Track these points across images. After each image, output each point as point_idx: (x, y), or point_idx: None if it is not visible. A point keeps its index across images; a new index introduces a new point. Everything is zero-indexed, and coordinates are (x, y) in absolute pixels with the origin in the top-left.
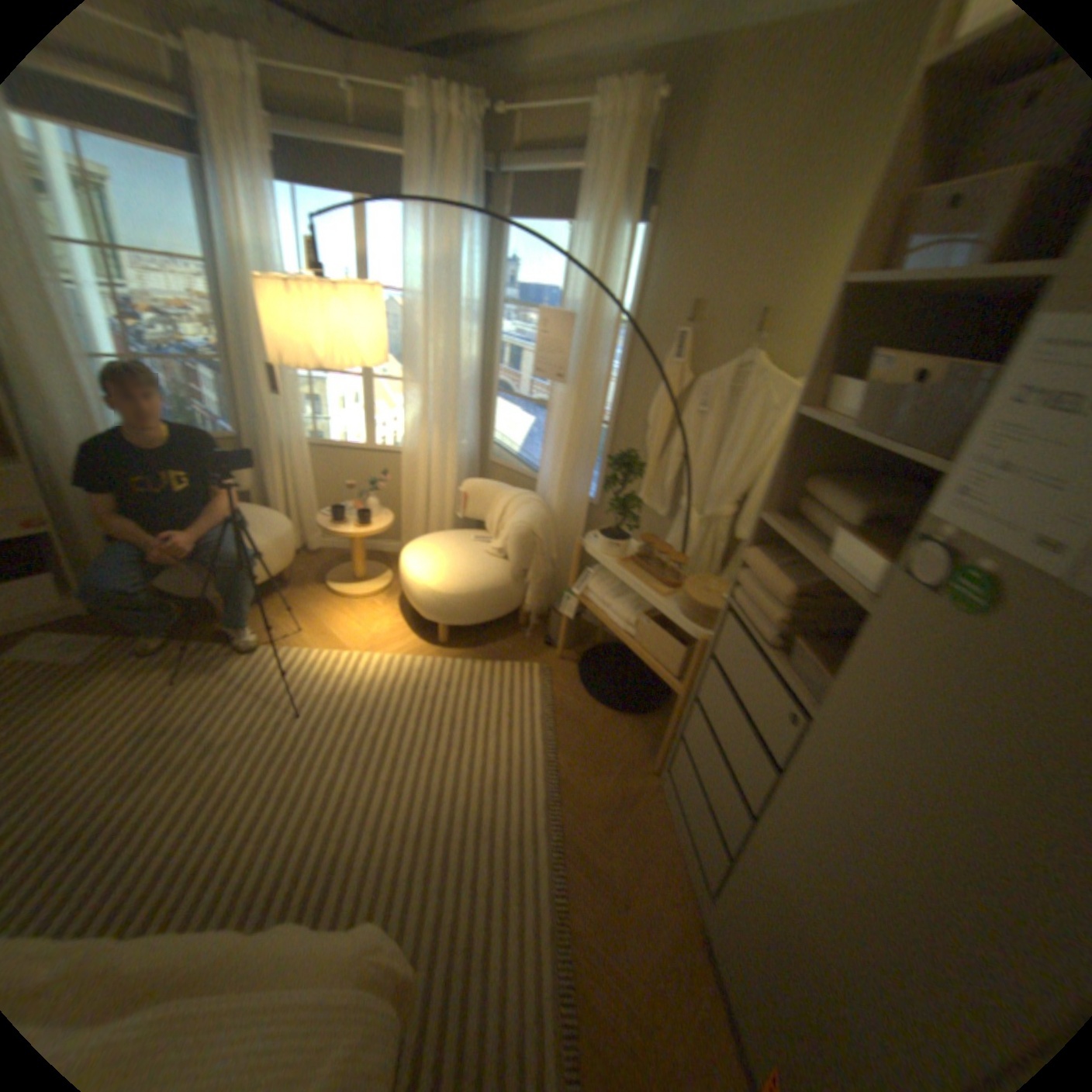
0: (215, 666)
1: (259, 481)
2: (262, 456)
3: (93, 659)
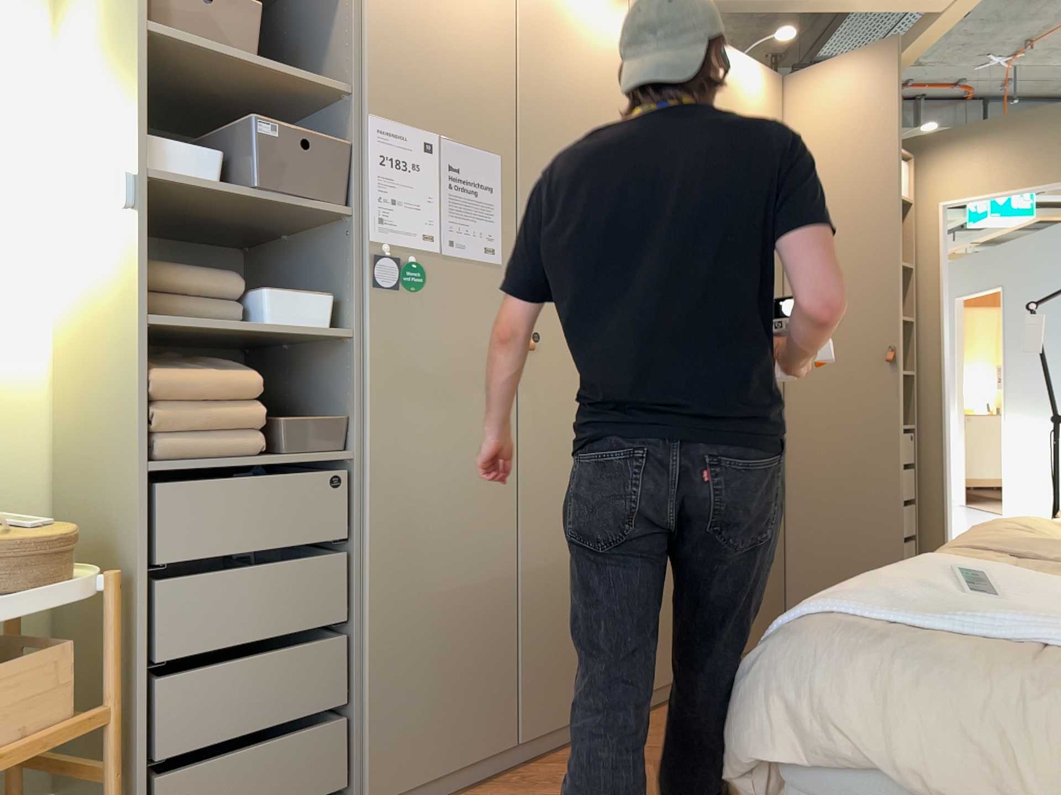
0: None
1: None
2: None
3: None
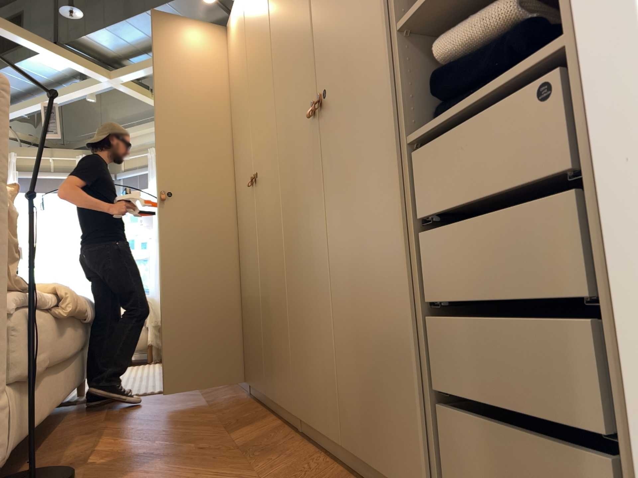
0: None
1: None
2: None
3: None
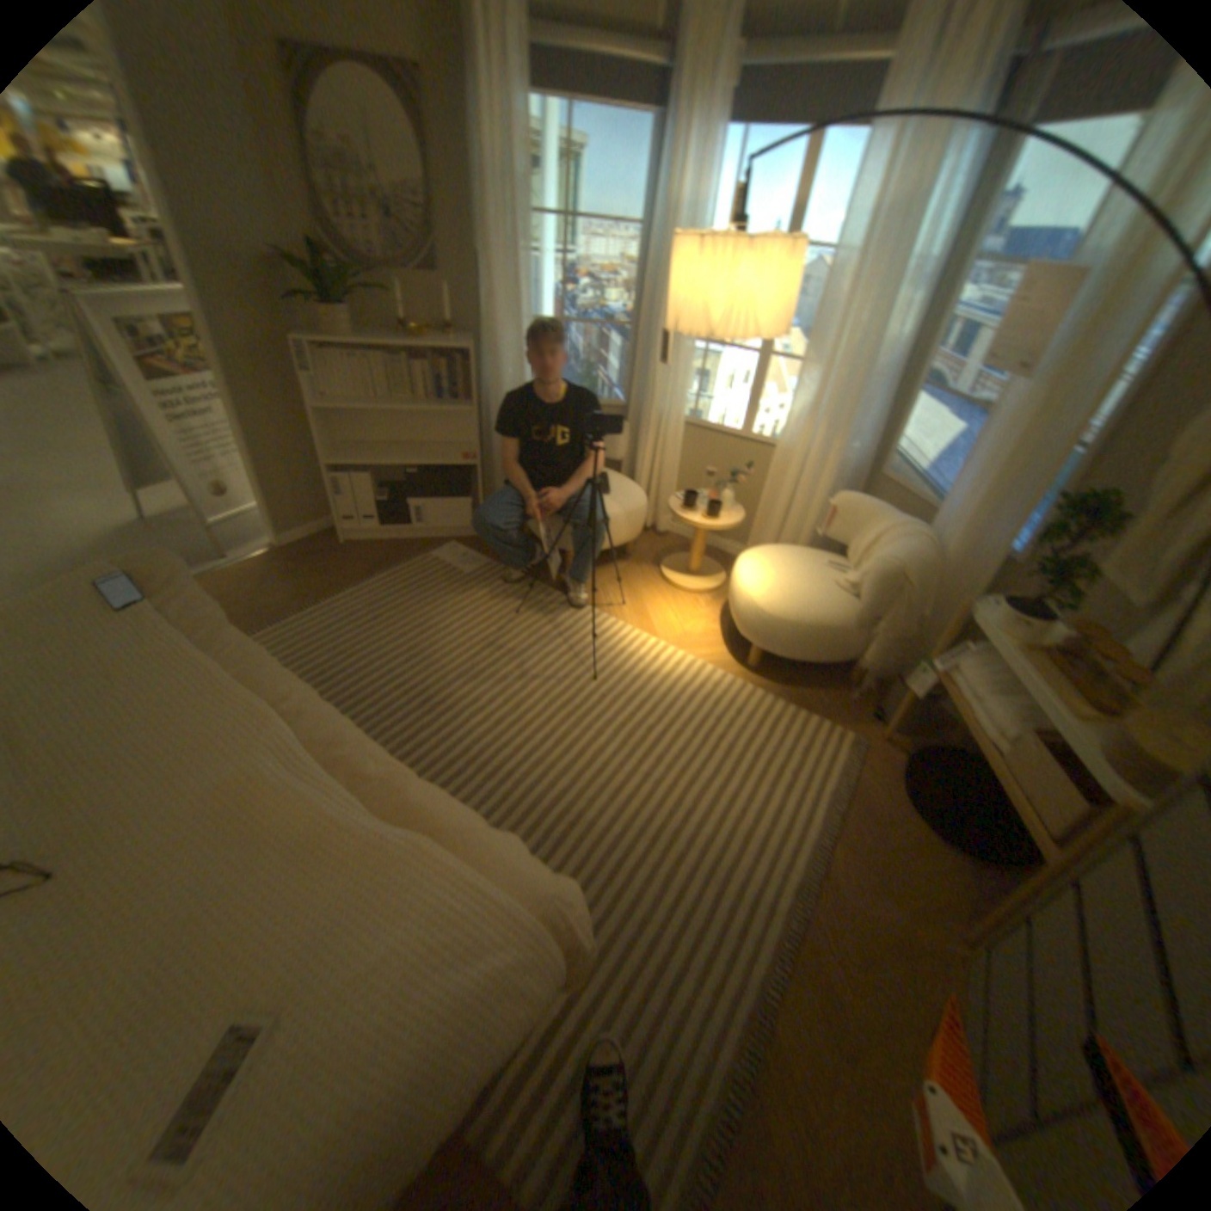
0: (550, 610)
1: (632, 452)
2: (641, 428)
3: (478, 573)
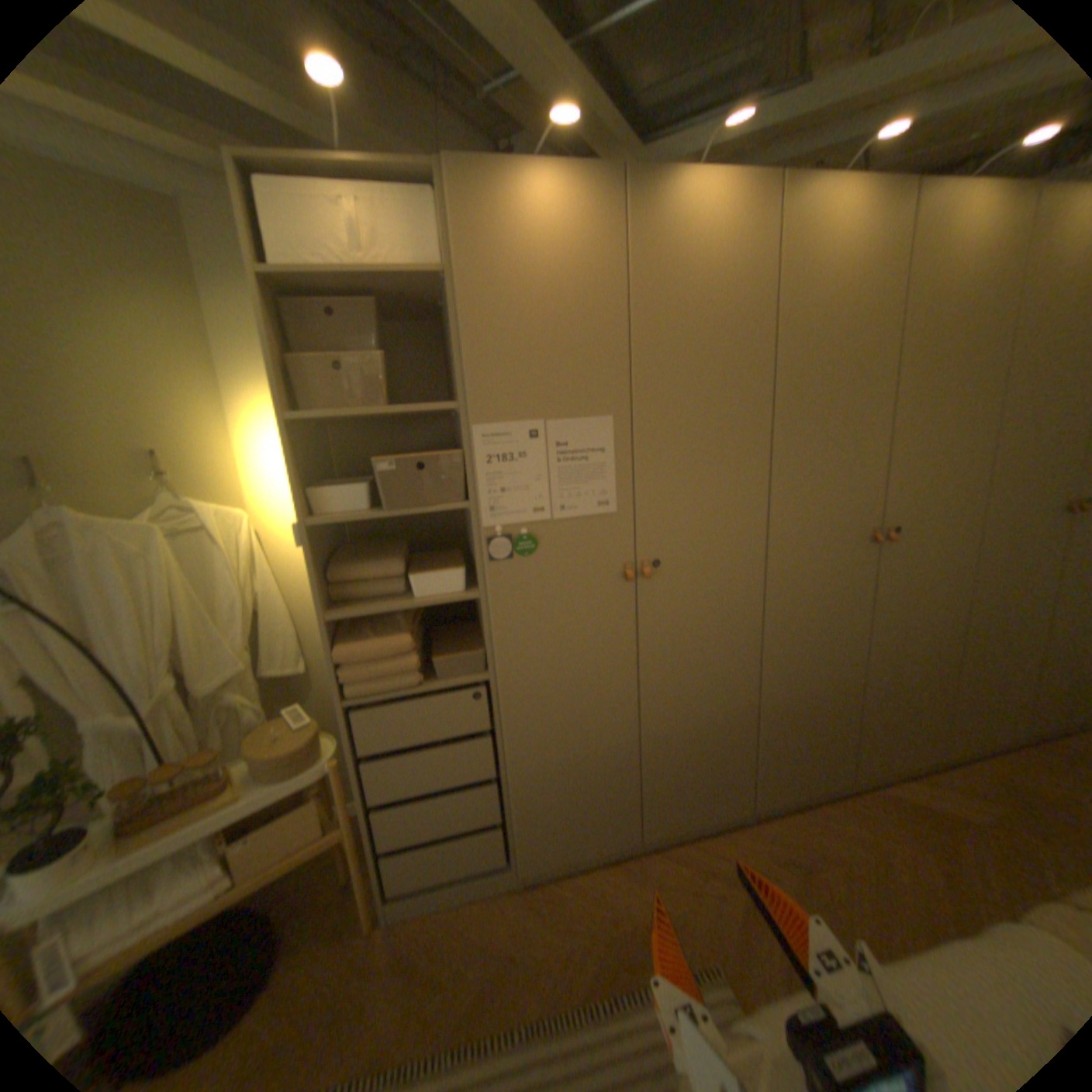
0: None
1: None
2: None
3: None
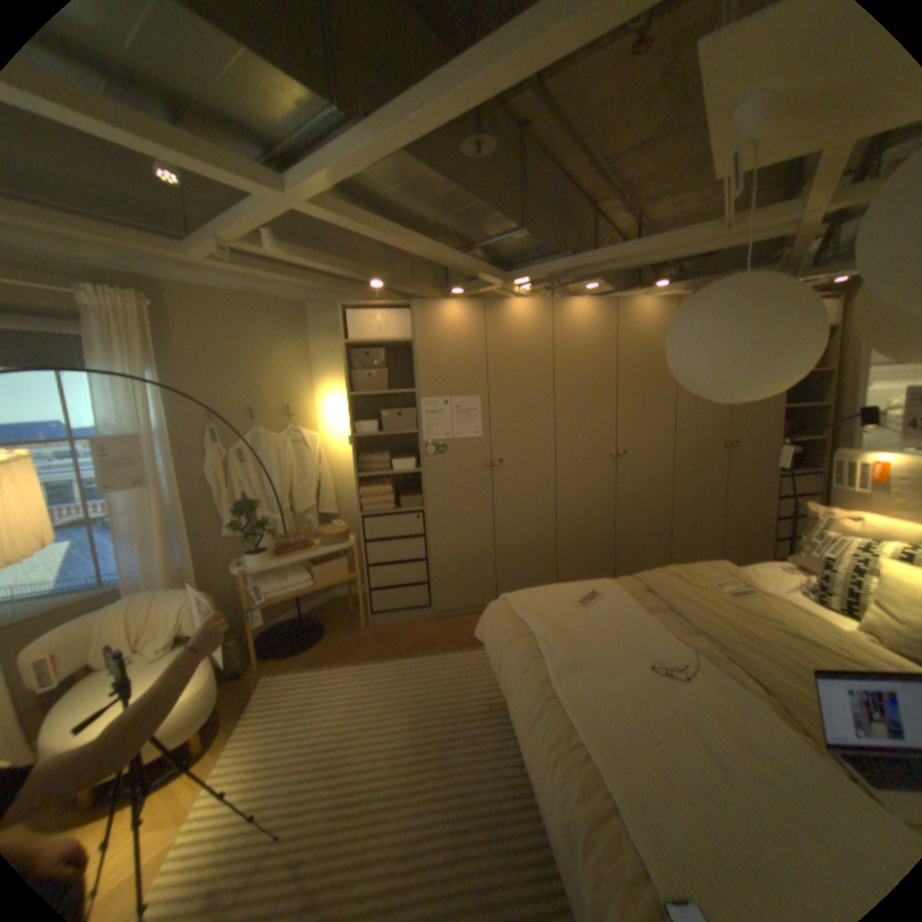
0: None
1: None
2: None
3: None
